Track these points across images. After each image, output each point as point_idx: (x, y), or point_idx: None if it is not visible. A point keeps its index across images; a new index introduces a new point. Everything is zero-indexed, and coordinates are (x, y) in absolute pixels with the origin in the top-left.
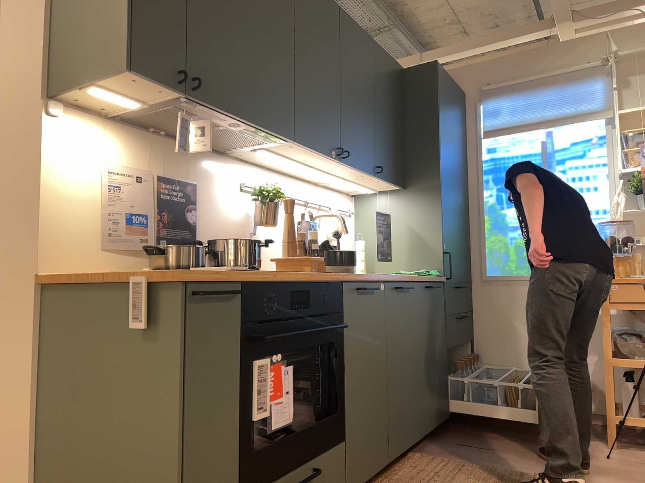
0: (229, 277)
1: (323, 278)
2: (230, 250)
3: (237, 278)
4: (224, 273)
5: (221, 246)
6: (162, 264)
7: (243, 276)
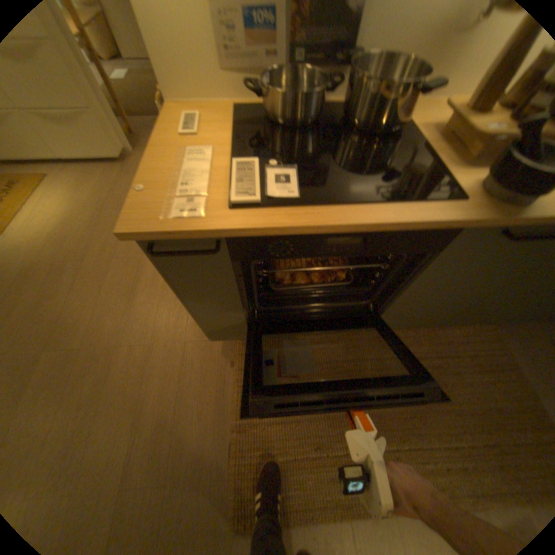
0: (198, 235)
1: (417, 219)
2: (364, 92)
3: (224, 228)
4: (203, 221)
5: (359, 77)
6: (270, 104)
7: (220, 234)
